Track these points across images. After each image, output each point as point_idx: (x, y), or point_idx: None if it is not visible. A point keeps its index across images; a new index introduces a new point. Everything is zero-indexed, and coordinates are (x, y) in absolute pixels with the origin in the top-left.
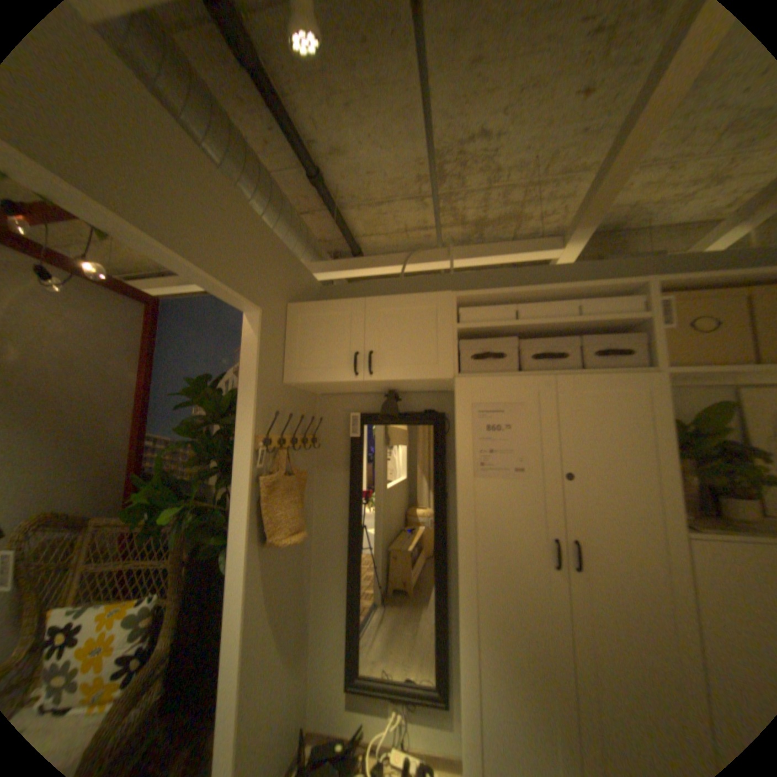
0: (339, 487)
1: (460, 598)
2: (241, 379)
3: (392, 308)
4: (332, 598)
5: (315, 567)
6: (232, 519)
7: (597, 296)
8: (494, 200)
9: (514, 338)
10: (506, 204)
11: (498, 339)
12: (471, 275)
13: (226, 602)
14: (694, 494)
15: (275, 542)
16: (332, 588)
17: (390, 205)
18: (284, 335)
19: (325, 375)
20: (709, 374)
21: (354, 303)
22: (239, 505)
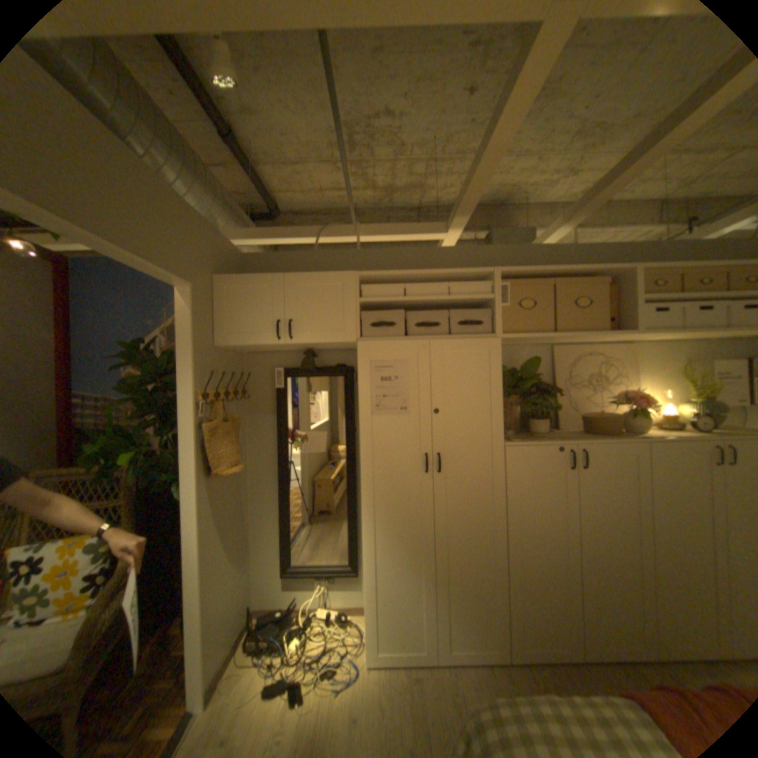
0: (268, 429)
1: (362, 498)
2: (178, 344)
3: (307, 283)
4: (267, 514)
5: (251, 493)
6: (181, 457)
7: (463, 279)
8: (400, 170)
9: (405, 308)
10: (412, 175)
11: (393, 309)
12: (375, 251)
13: (183, 519)
14: (520, 418)
15: (220, 472)
16: (267, 507)
17: (305, 165)
18: (212, 304)
19: (252, 339)
20: (527, 338)
21: (274, 277)
22: (187, 447)
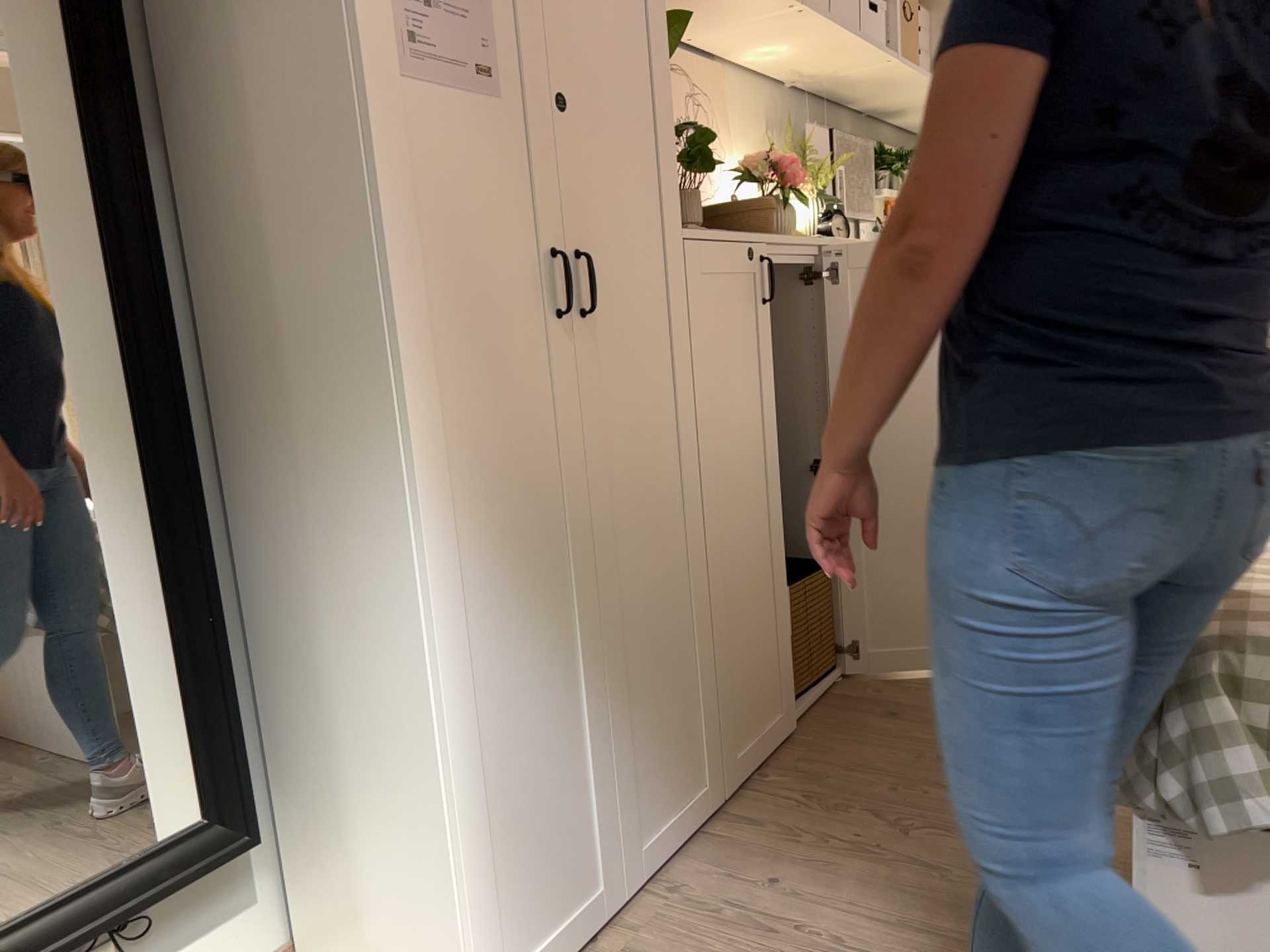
0: None
1: (401, 426)
2: None
3: None
4: None
5: None
6: None
7: None
8: None
9: None
10: None
11: None
12: None
13: None
14: None
15: None
16: None
17: None
18: None
19: None
20: None
21: None
22: None
